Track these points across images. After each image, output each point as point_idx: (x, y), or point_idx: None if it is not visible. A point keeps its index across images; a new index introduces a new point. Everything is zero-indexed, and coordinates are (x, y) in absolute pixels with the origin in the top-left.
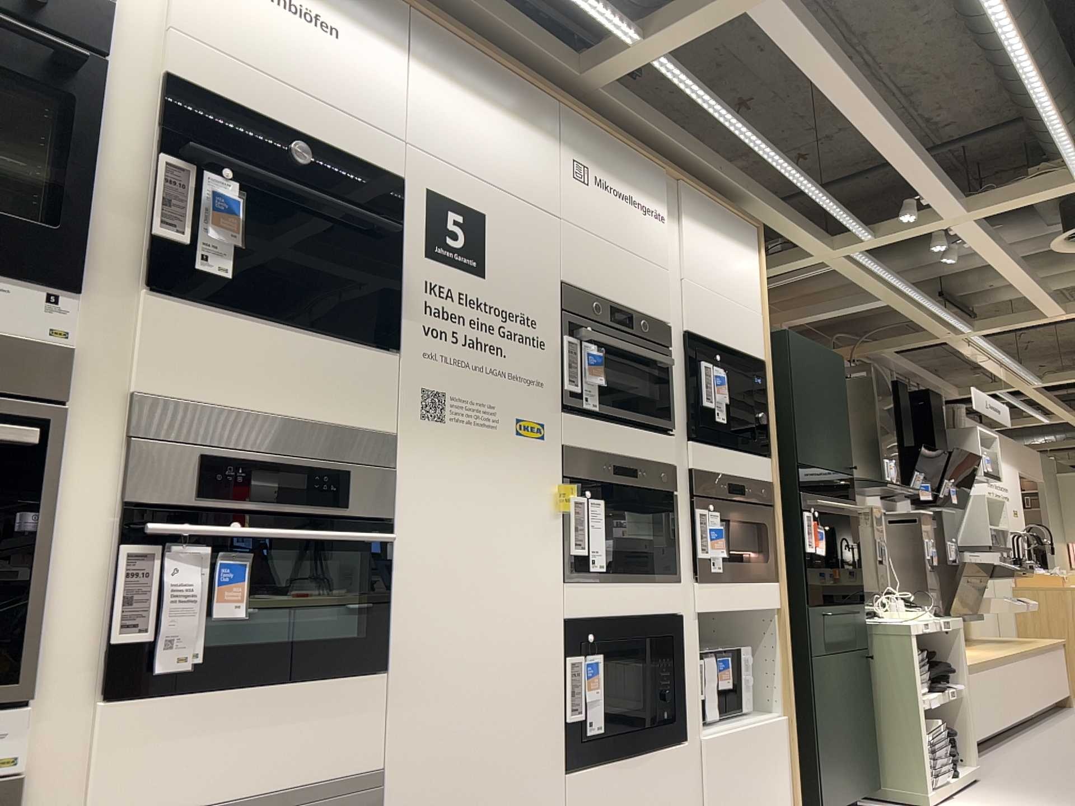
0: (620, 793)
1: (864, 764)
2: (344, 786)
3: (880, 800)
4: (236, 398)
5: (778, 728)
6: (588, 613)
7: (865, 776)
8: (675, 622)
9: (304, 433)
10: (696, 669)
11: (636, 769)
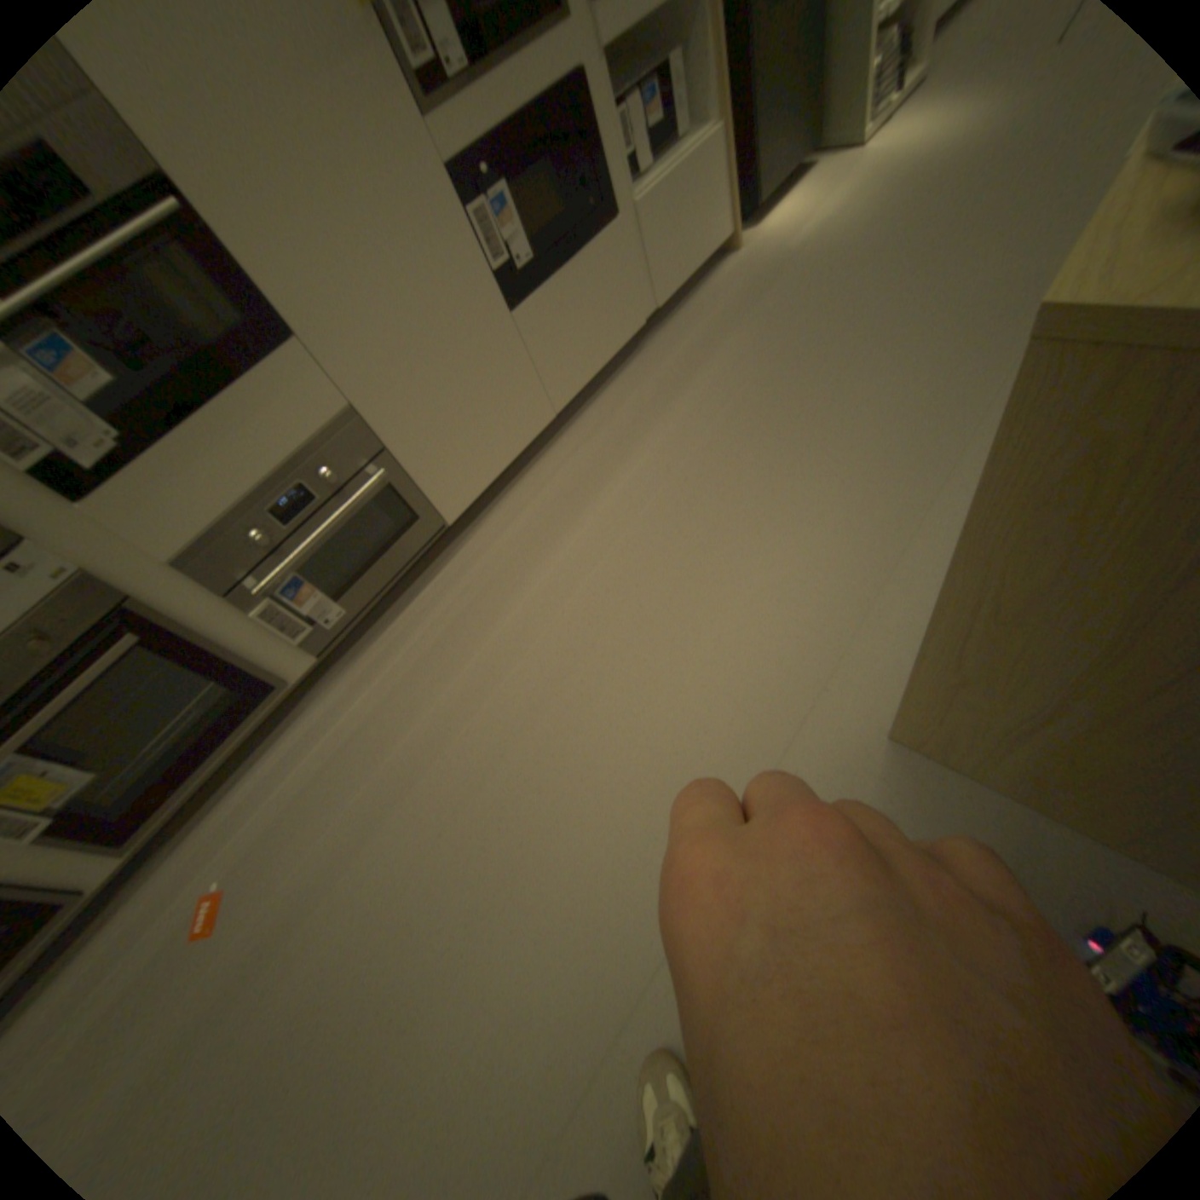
0: (564, 299)
1: (807, 124)
2: (326, 435)
3: (823, 148)
4: None
5: (713, 141)
6: (467, 139)
7: (807, 136)
8: (574, 83)
9: None
10: (613, 127)
11: (574, 270)
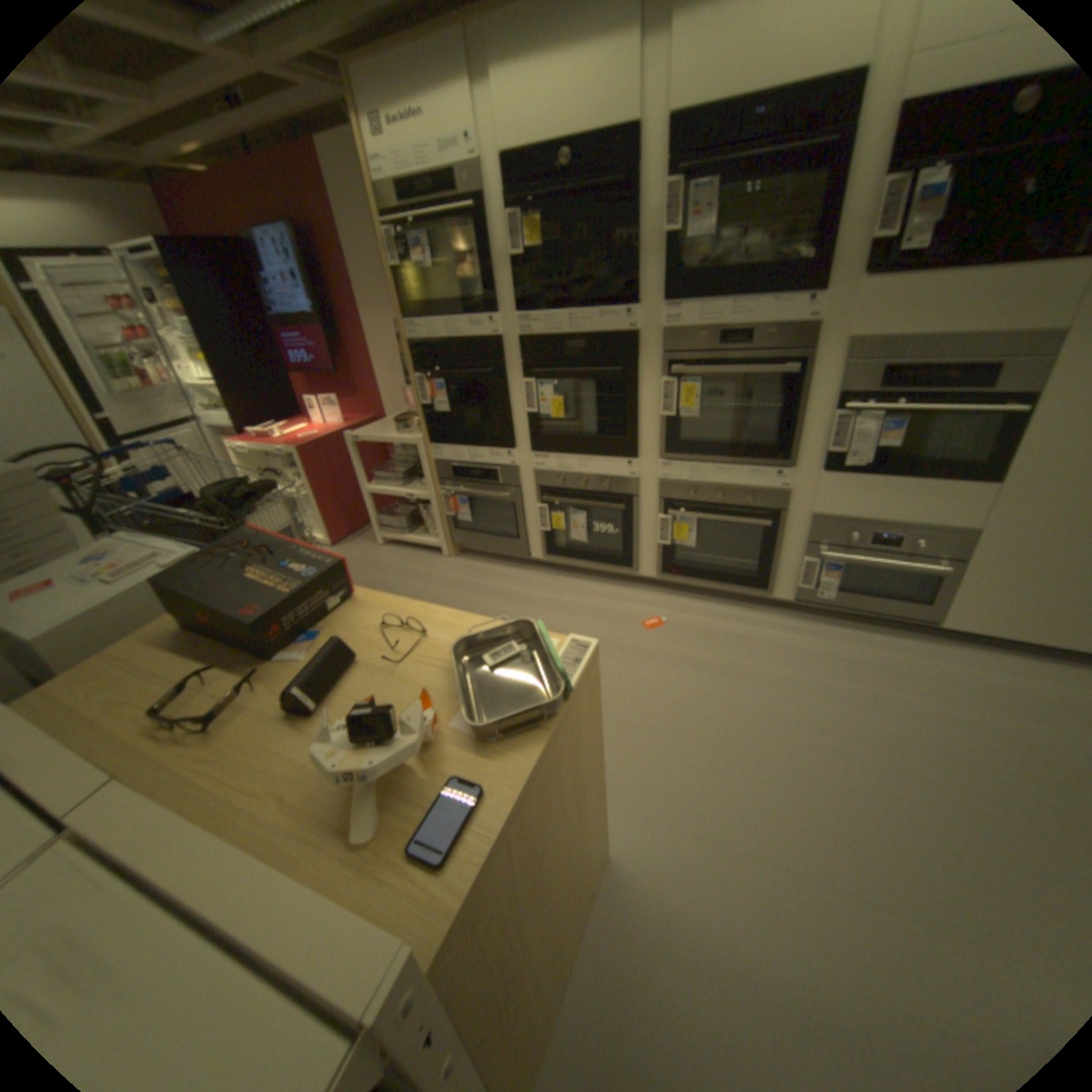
0: None
1: None
2: (949, 529)
3: None
4: (917, 327)
5: None
6: None
7: None
8: None
9: (968, 340)
10: None
11: None
